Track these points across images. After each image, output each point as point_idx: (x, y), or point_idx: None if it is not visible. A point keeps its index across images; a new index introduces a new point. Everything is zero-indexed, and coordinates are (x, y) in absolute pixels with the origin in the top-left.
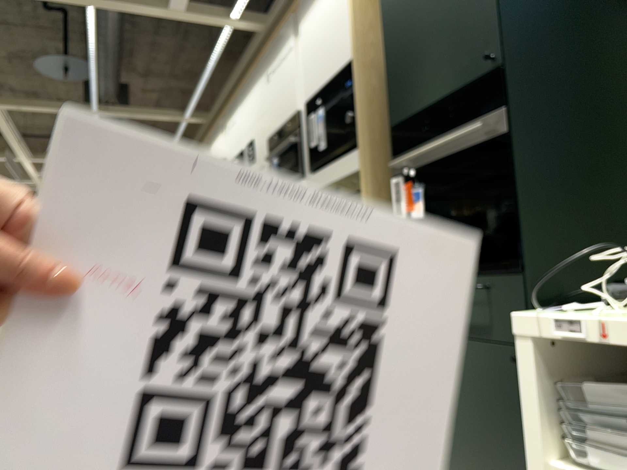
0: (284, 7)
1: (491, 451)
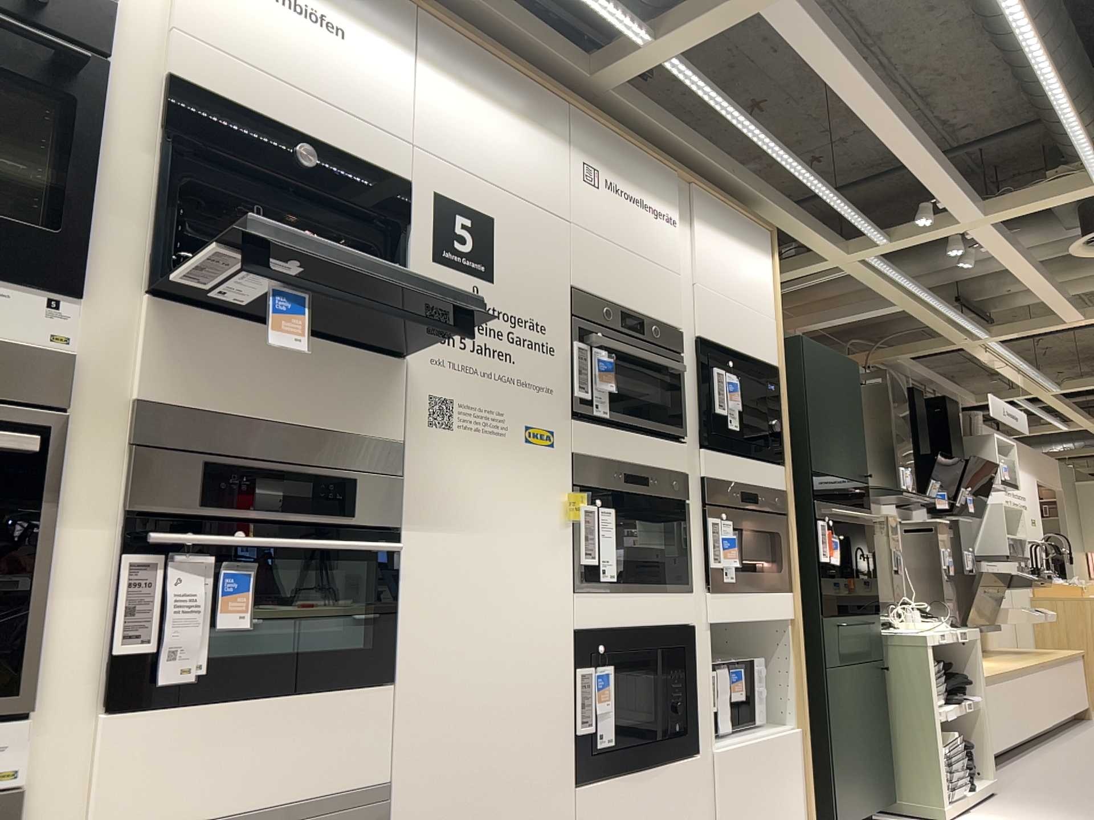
0: (642, 125)
1: (867, 743)
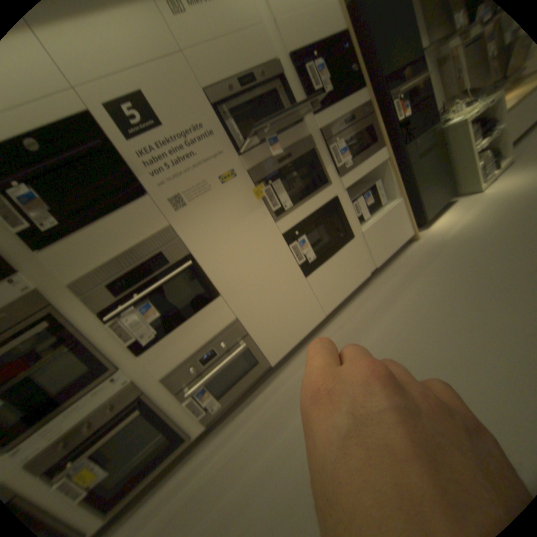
0: None
1: (441, 181)
